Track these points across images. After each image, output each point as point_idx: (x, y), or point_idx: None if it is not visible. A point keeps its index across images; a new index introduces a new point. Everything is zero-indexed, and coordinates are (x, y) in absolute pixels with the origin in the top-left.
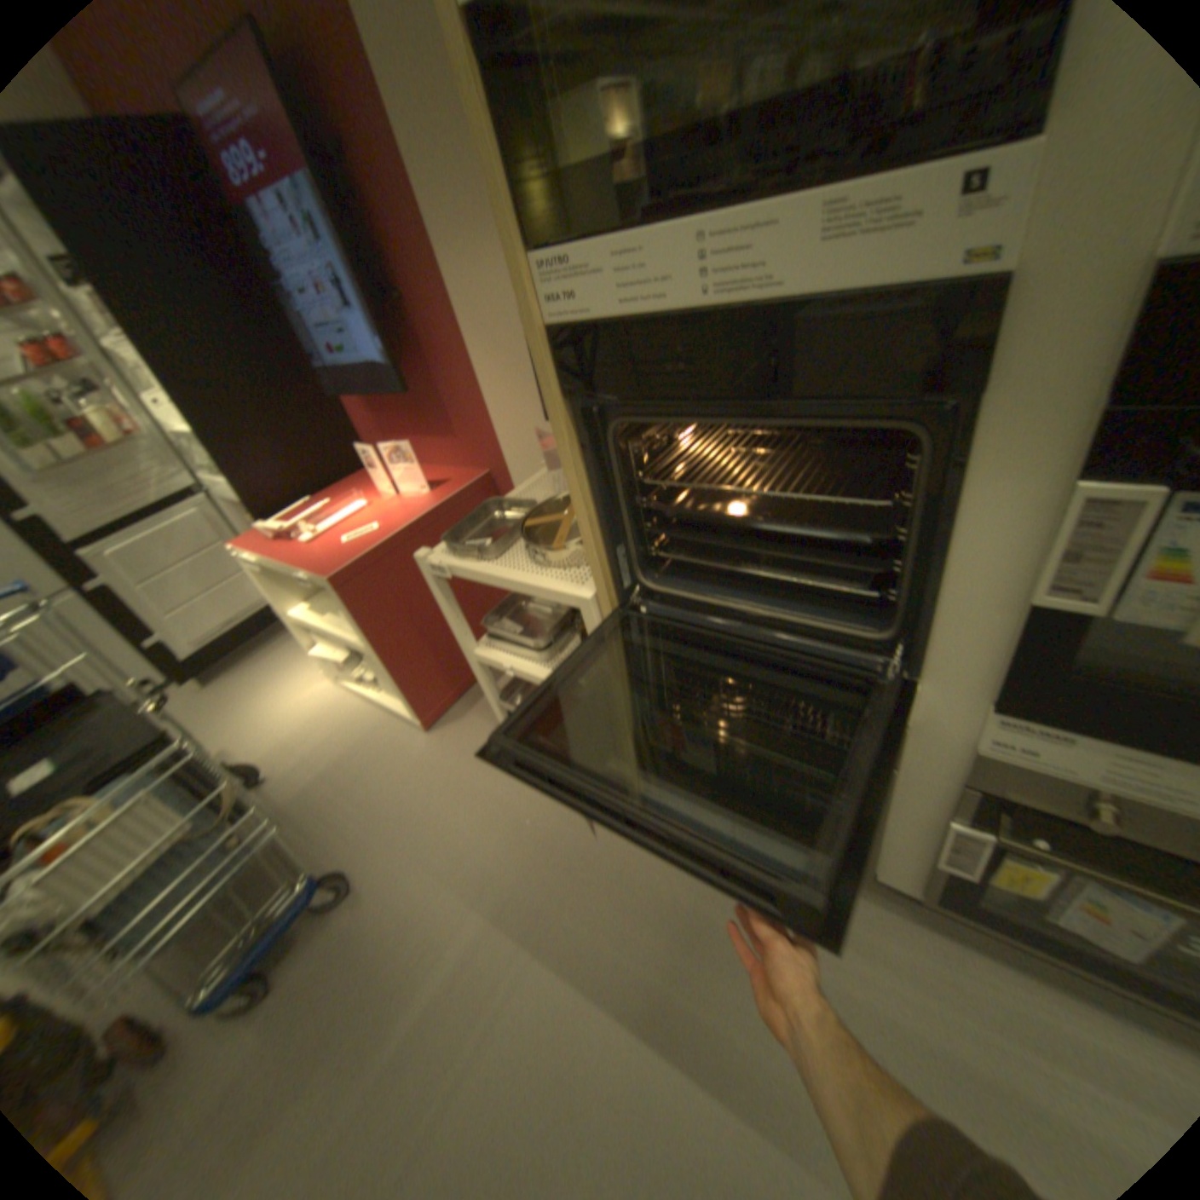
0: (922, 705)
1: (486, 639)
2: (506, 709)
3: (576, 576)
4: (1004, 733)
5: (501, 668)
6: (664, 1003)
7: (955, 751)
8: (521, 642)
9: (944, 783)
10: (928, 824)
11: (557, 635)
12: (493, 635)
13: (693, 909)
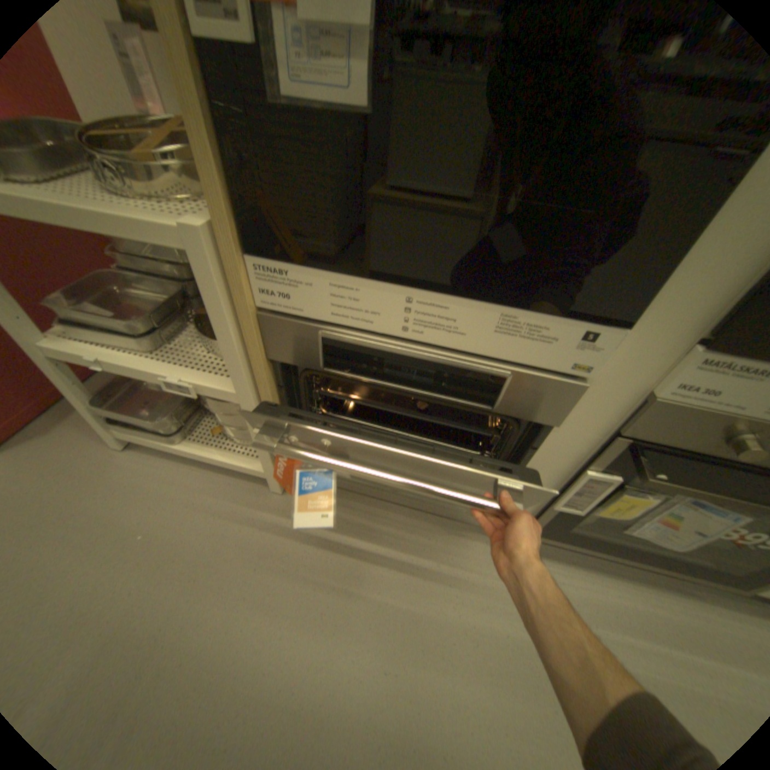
0: (617, 350)
1: (59, 328)
2: (103, 416)
3: (179, 206)
4: (699, 371)
5: (83, 362)
6: (313, 695)
7: (620, 400)
8: (112, 329)
9: (590, 434)
10: (554, 473)
11: (164, 320)
12: (67, 321)
13: (333, 586)
